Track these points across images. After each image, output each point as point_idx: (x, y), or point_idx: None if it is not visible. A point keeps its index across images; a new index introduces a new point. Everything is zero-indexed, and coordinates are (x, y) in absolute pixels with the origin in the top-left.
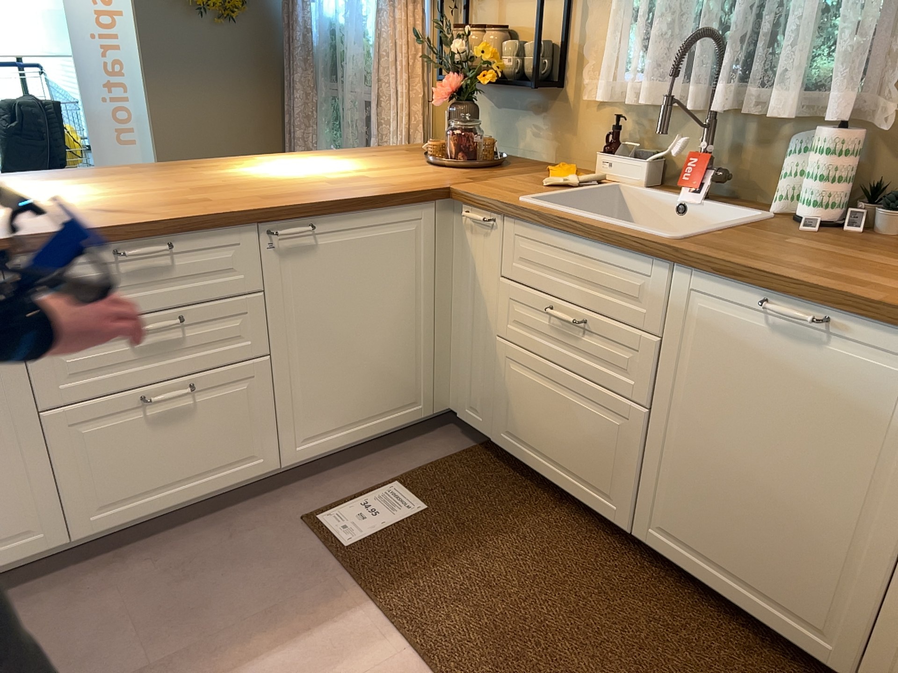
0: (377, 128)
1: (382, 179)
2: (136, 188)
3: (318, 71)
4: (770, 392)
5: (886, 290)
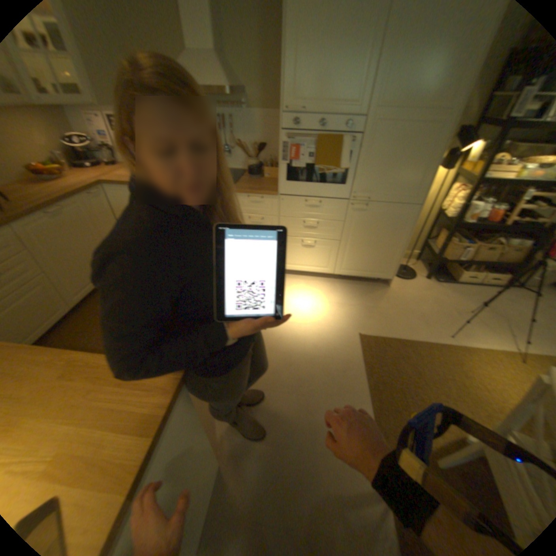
0: None
1: None
2: None
3: None
4: (64, 233)
5: (52, 195)
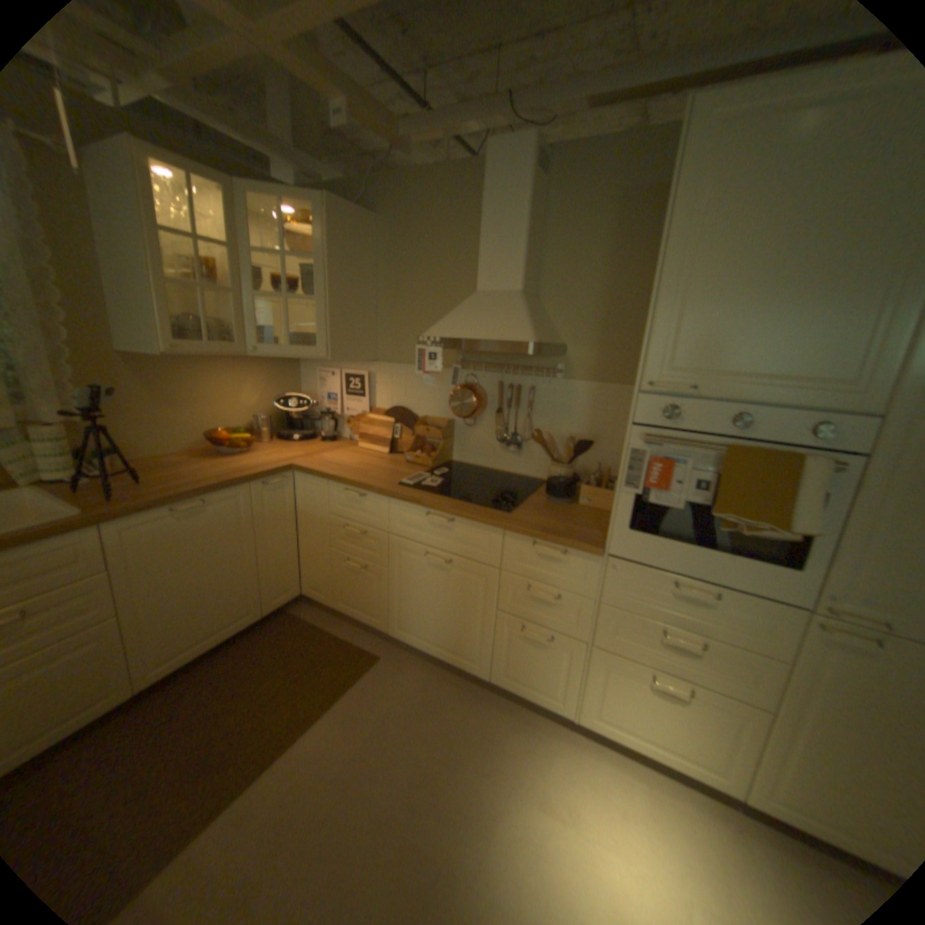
0: None
1: None
2: None
3: None
4: (189, 546)
5: (203, 480)
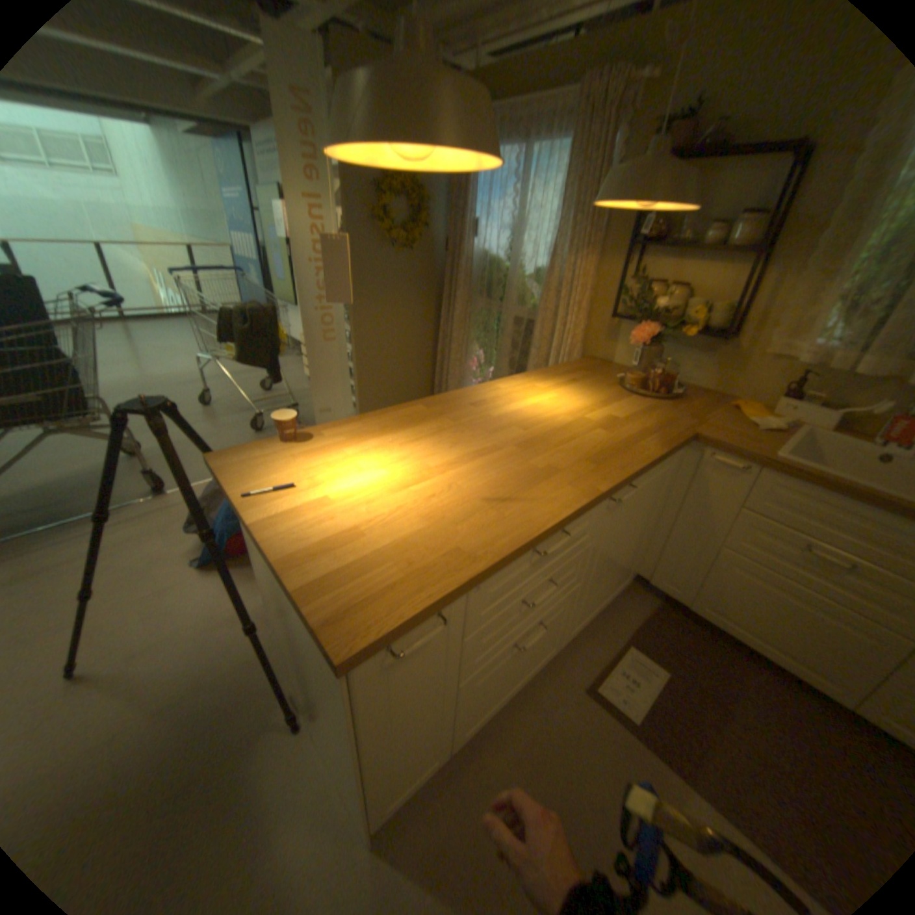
0: (539, 342)
1: (632, 419)
2: (468, 444)
3: (471, 287)
4: None
5: None
